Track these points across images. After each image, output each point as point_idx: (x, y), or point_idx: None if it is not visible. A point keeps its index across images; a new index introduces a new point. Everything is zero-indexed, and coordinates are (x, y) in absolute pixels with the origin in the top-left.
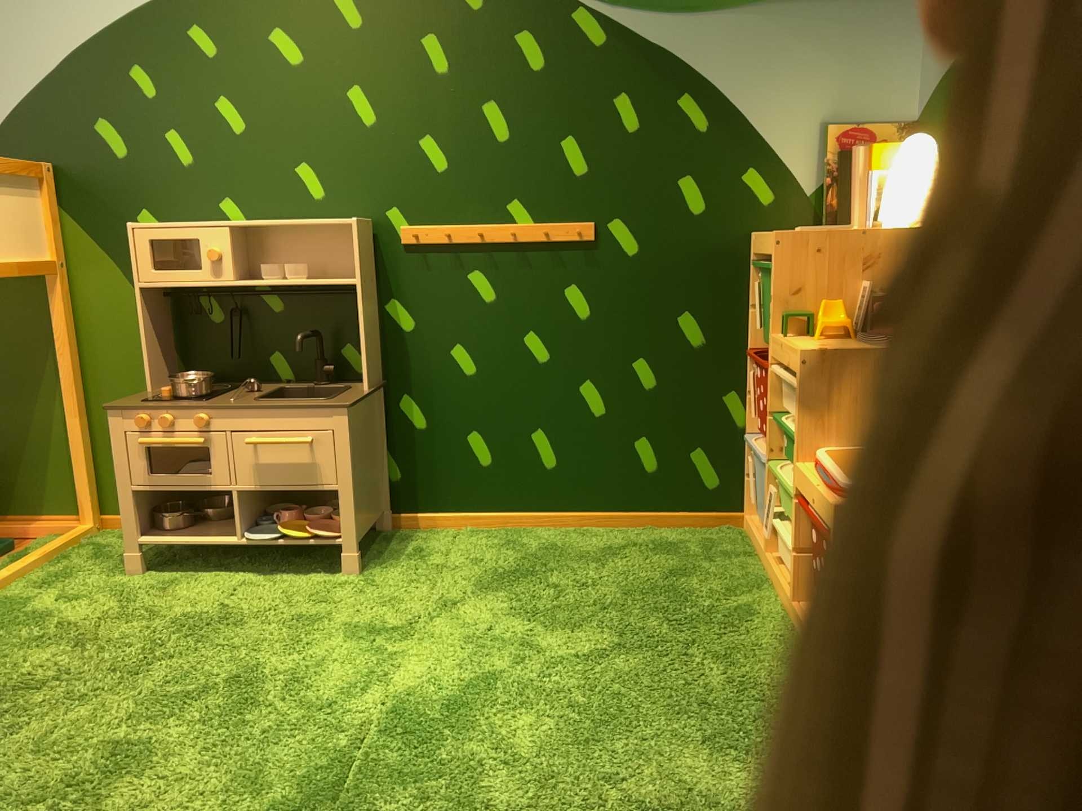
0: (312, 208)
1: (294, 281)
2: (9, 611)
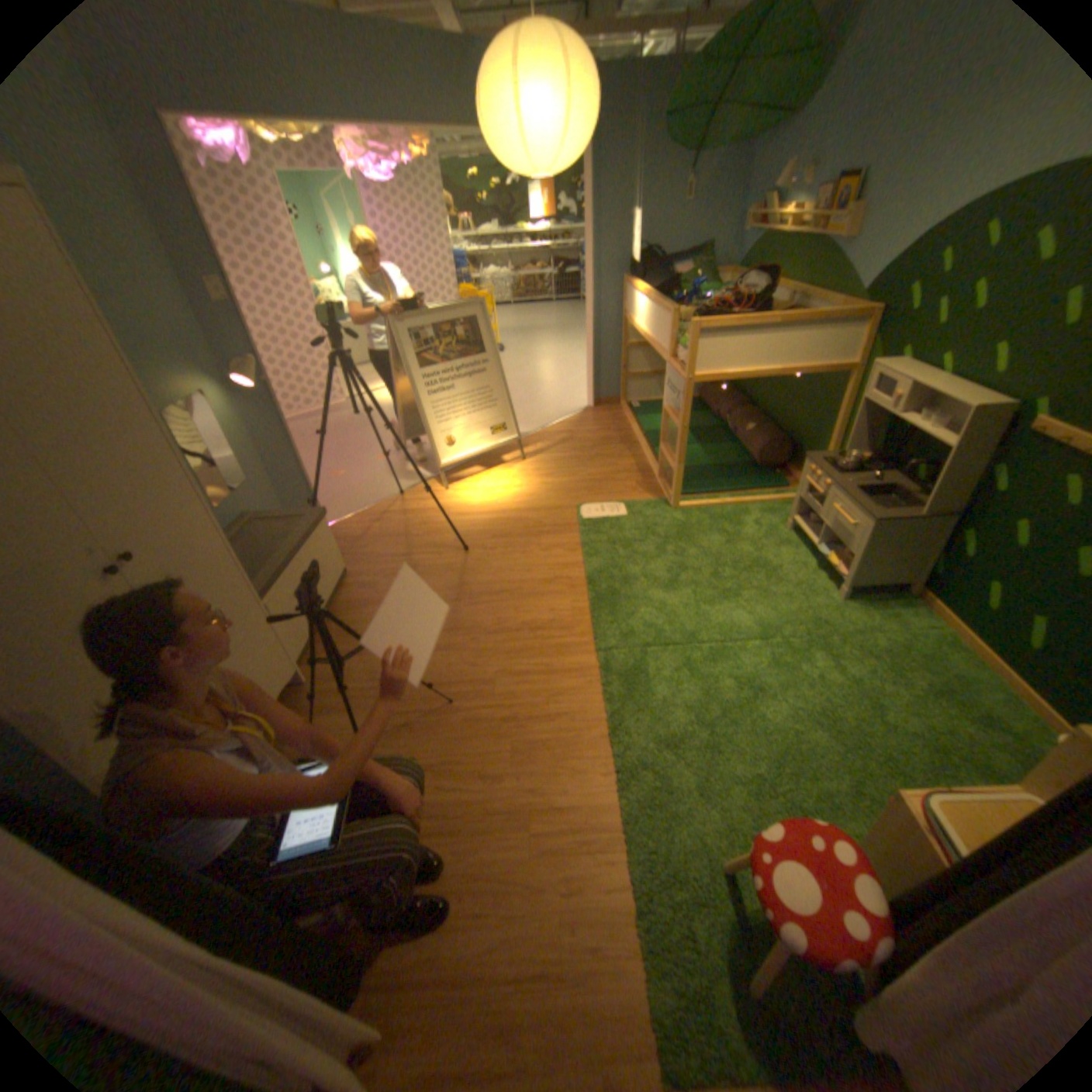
0: (986, 376)
1: (935, 424)
2: (736, 513)
